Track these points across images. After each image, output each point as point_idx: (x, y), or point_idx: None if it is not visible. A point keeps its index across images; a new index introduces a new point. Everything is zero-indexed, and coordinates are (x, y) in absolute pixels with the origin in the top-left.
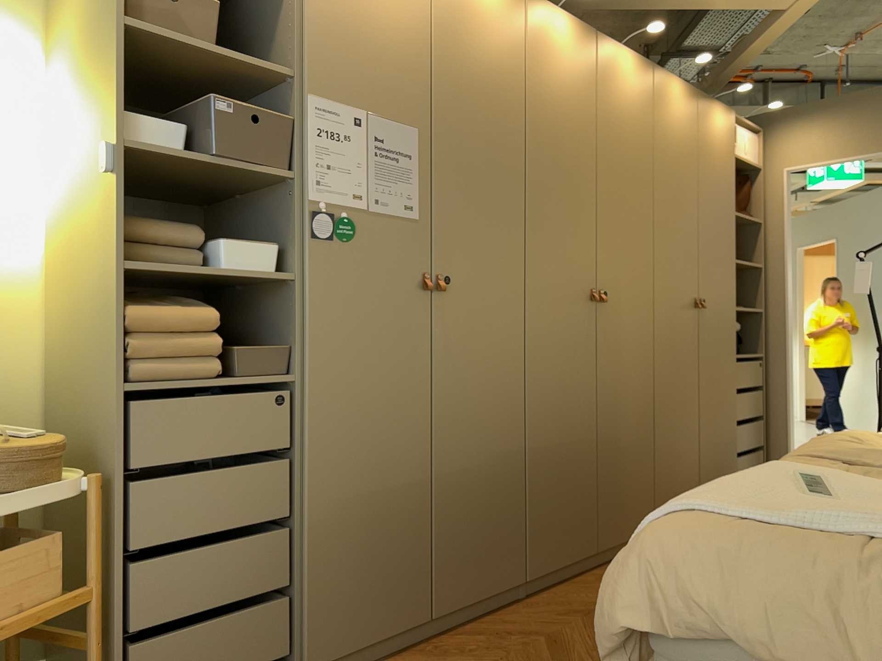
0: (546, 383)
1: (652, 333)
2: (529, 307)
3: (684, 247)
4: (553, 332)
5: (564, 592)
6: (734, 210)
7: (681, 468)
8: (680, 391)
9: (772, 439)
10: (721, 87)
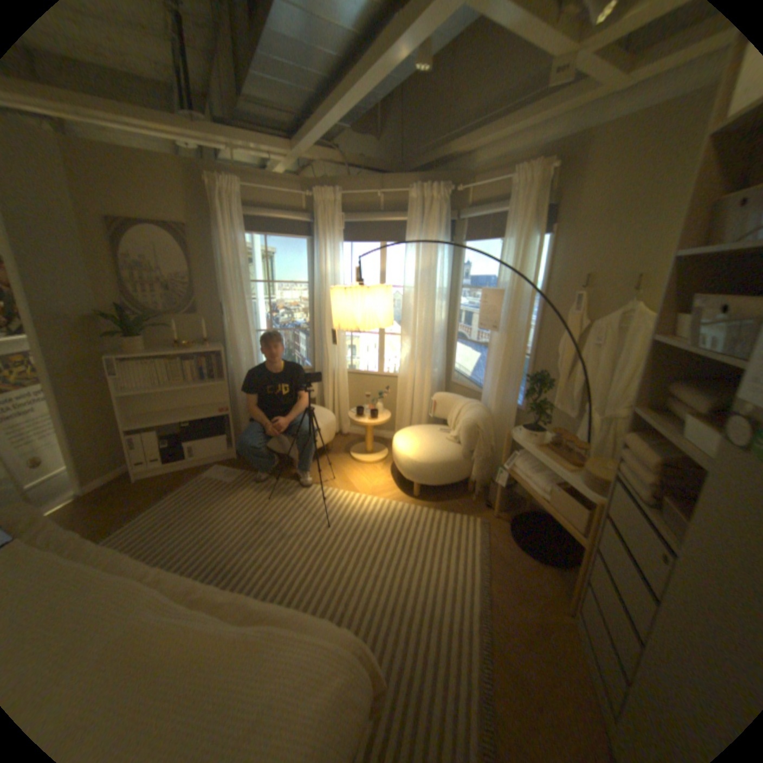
0: None
1: None
2: None
3: None
4: None
5: None
6: None
7: None
8: None
9: None
10: None
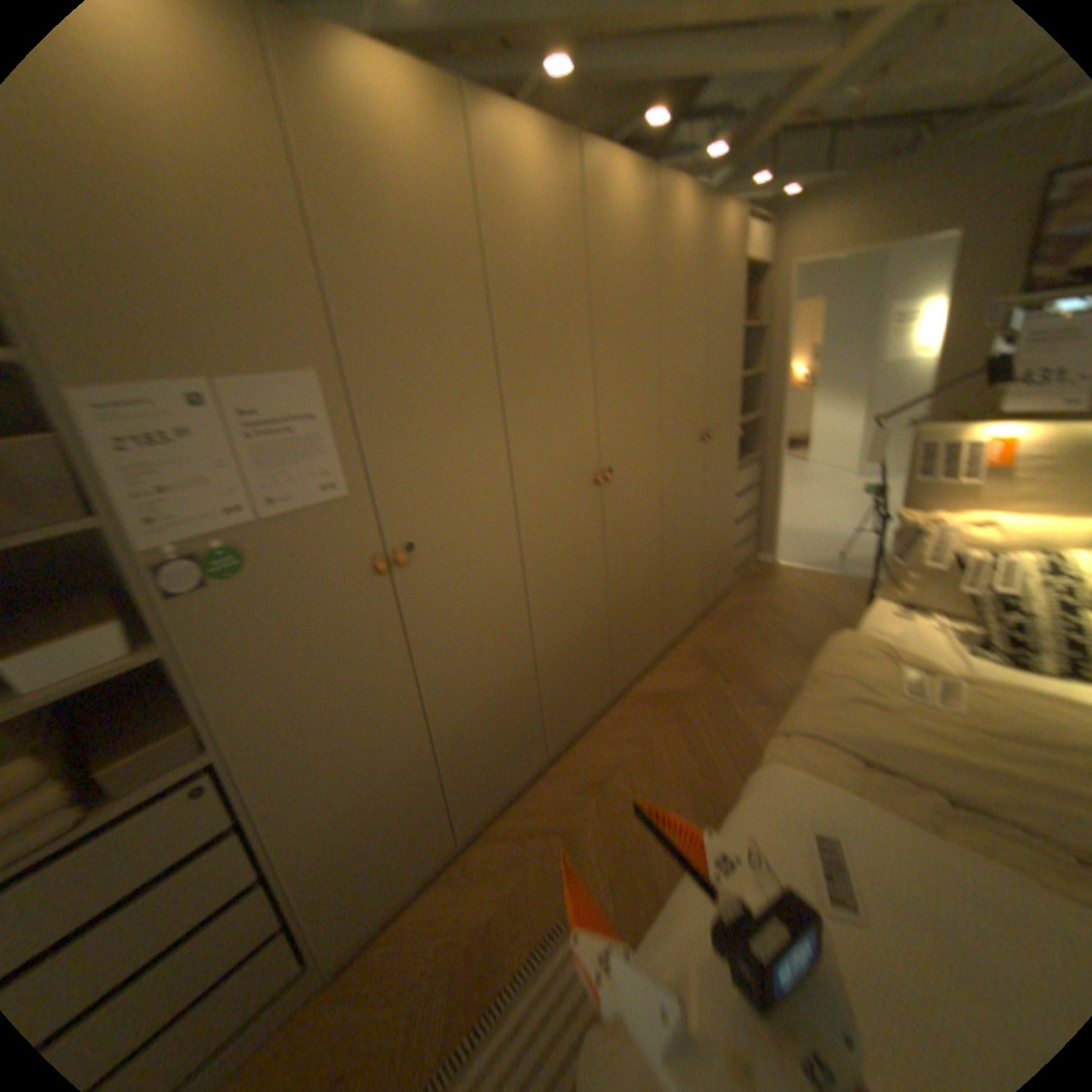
0: (550, 593)
1: (659, 490)
2: (523, 529)
3: (691, 389)
4: (554, 542)
5: (584, 754)
6: (742, 321)
7: (686, 592)
8: (686, 529)
9: (763, 525)
10: (734, 172)
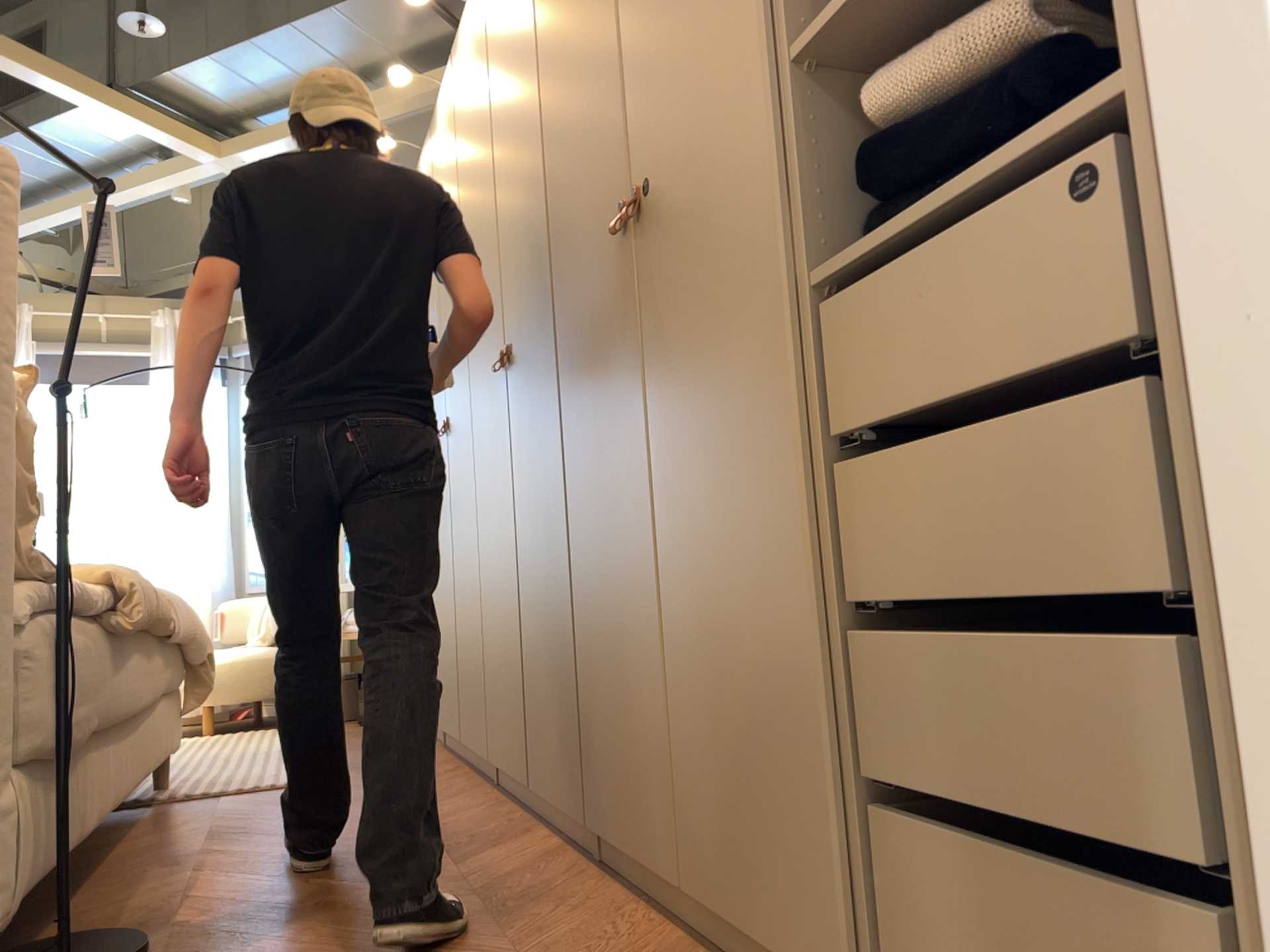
0: (488, 506)
1: (557, 379)
2: (478, 418)
3: (591, 122)
4: (488, 440)
5: (488, 786)
6: None
7: (622, 698)
8: (608, 491)
9: None
10: None
